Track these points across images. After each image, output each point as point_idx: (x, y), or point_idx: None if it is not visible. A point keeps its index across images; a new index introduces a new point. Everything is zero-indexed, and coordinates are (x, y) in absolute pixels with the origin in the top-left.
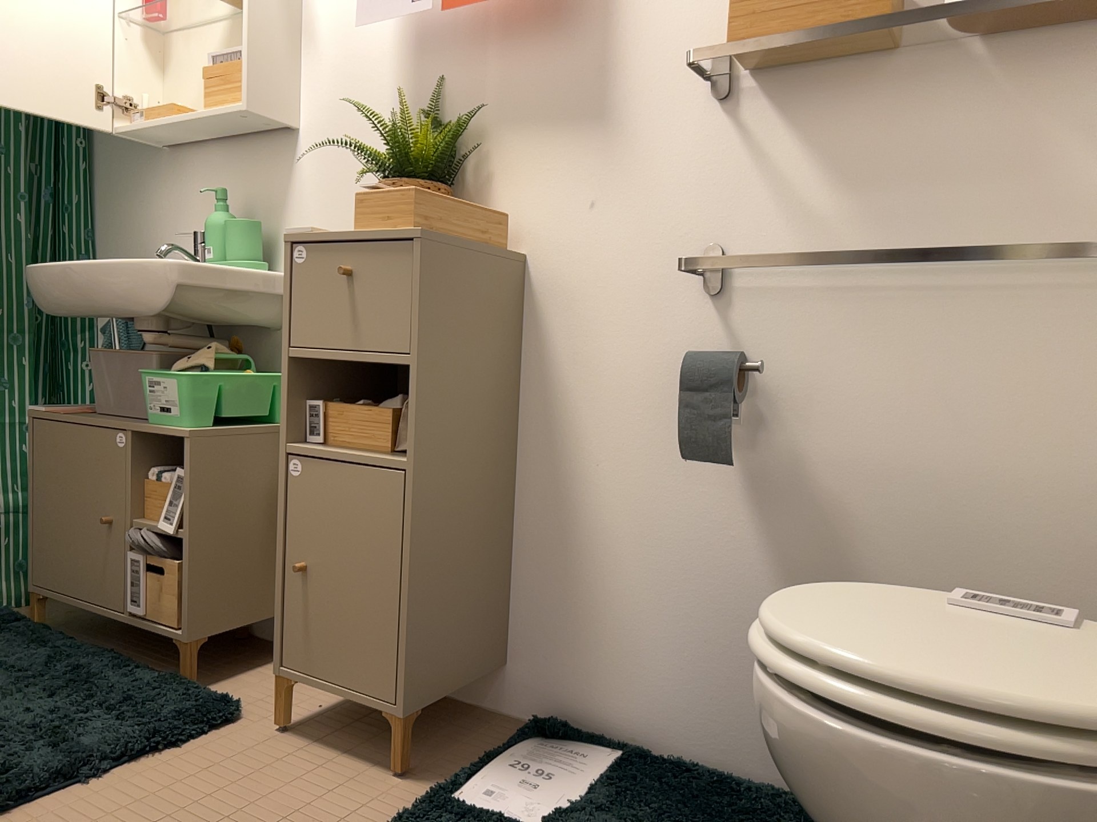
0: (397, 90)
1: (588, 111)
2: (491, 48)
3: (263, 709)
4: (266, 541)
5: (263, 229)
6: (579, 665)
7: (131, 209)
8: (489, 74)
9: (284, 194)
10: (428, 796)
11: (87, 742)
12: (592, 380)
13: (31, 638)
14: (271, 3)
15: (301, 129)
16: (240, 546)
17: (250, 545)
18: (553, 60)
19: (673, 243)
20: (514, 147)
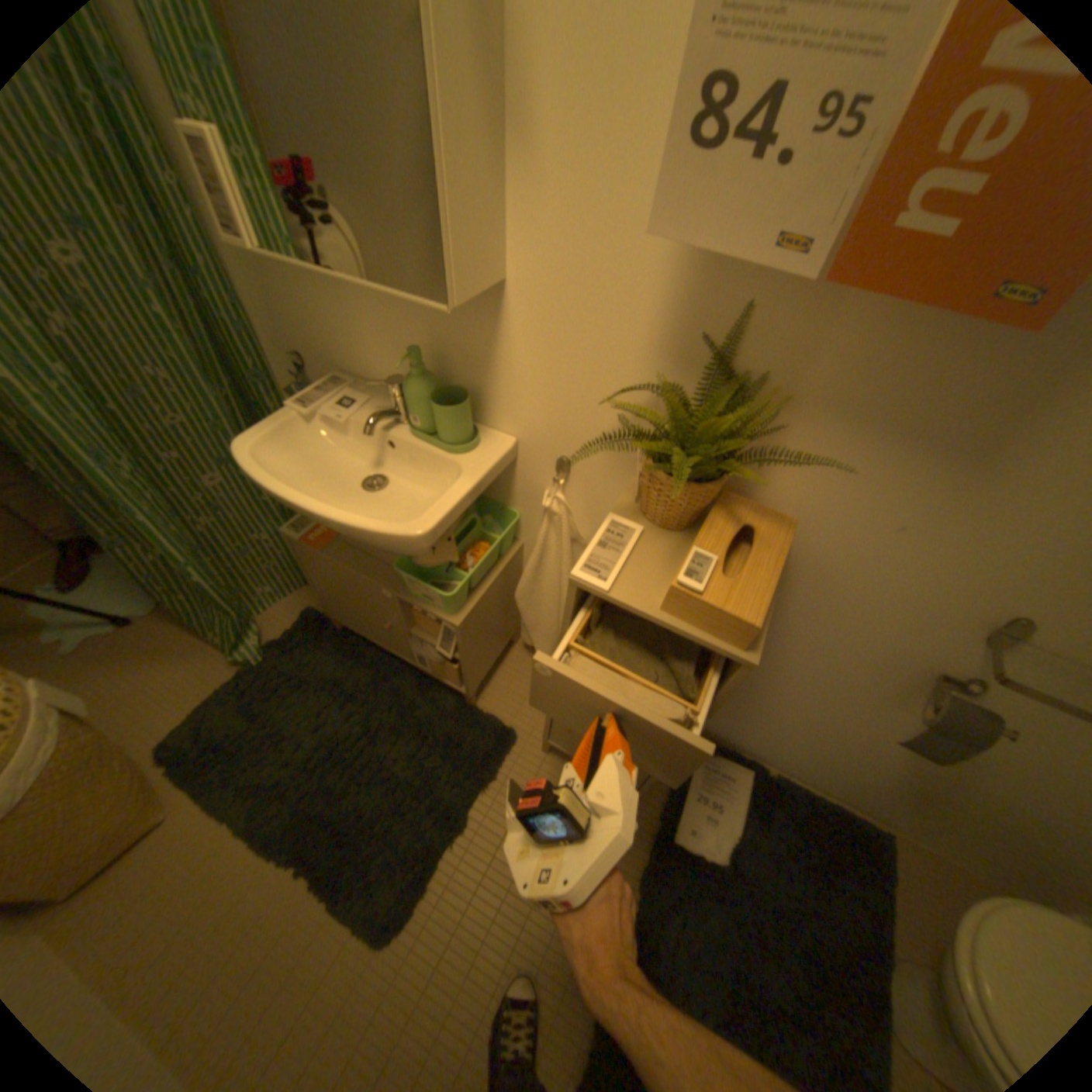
0: (673, 287)
1: (968, 440)
2: (856, 289)
3: (527, 724)
4: (505, 622)
5: (463, 376)
6: (732, 724)
7: (277, 282)
8: (836, 328)
9: (489, 351)
10: (661, 834)
11: (449, 797)
12: (820, 632)
13: (349, 654)
14: (469, 88)
15: (511, 279)
16: (493, 639)
17: (498, 632)
18: (957, 352)
19: (981, 595)
20: (831, 432)
